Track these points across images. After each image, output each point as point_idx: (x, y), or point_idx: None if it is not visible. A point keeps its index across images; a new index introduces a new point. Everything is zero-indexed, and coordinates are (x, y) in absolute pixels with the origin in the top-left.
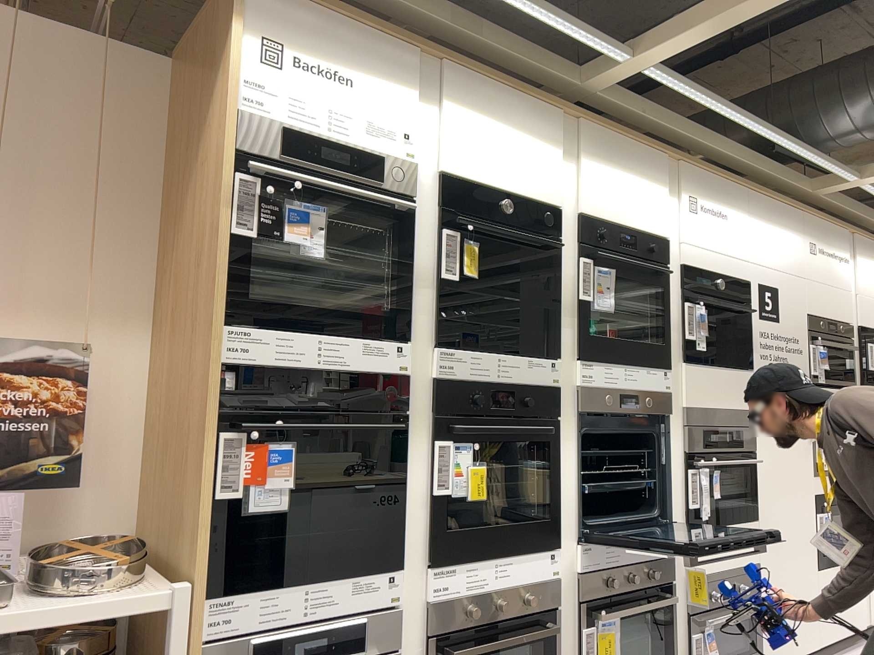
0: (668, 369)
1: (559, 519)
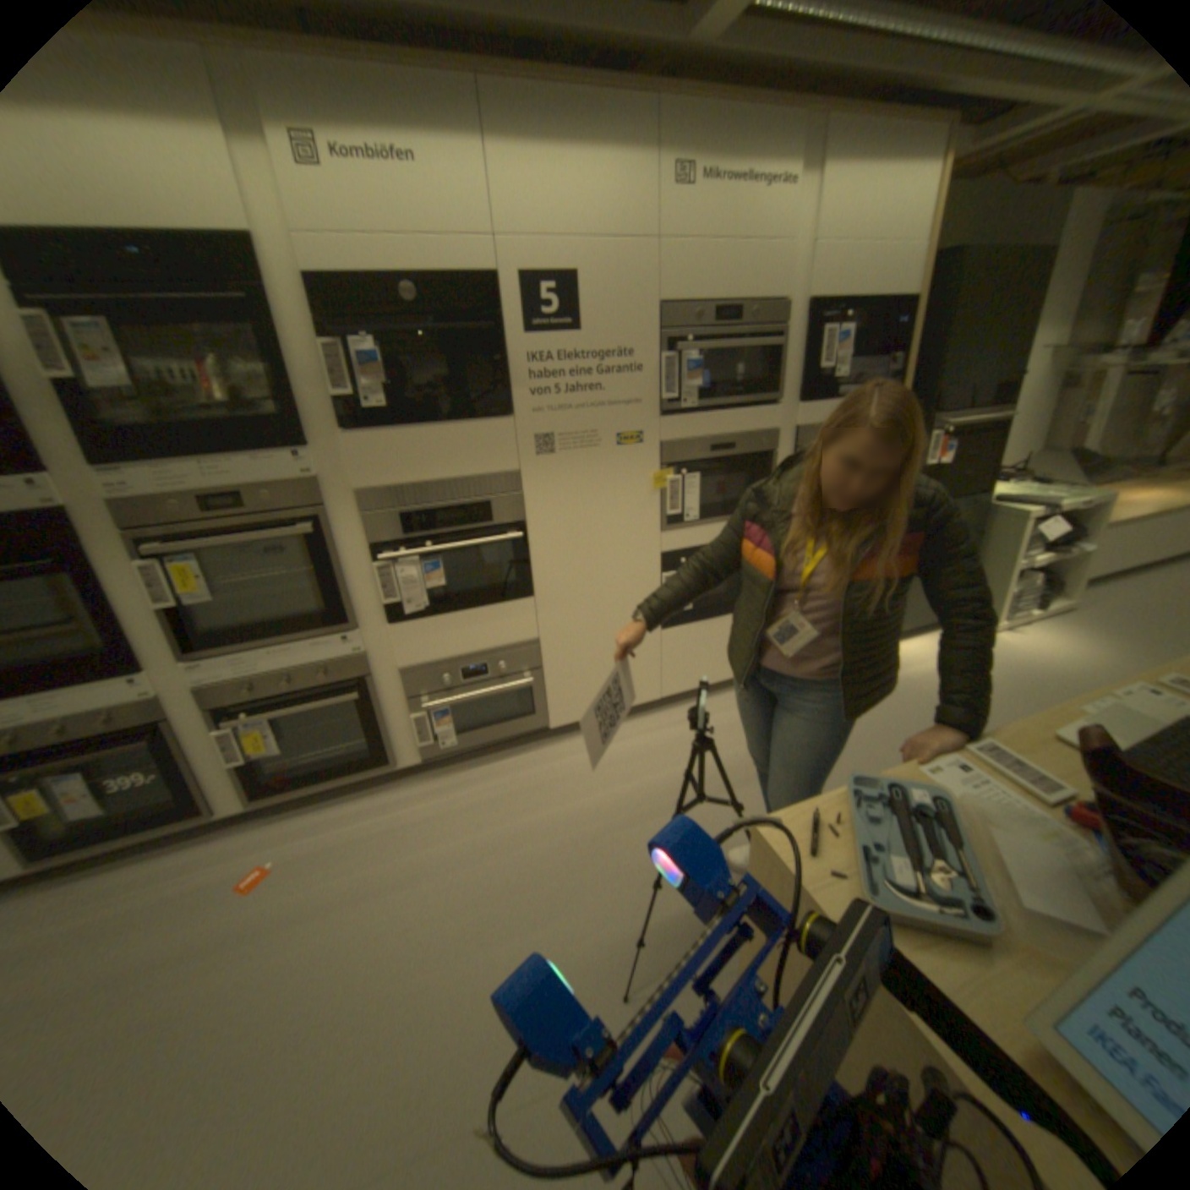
0: (301, 446)
1: (122, 649)
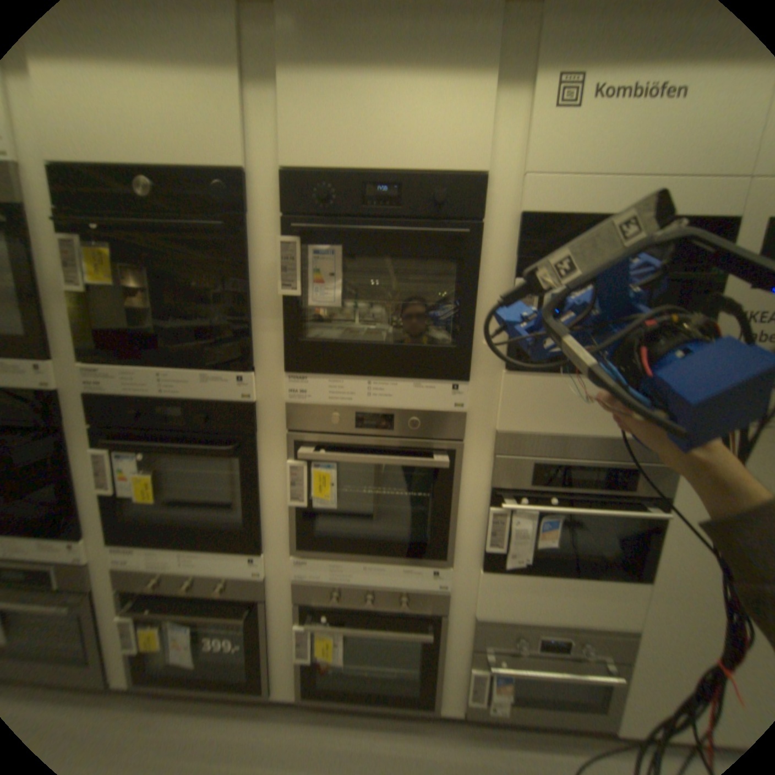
0: (465, 380)
1: (256, 533)
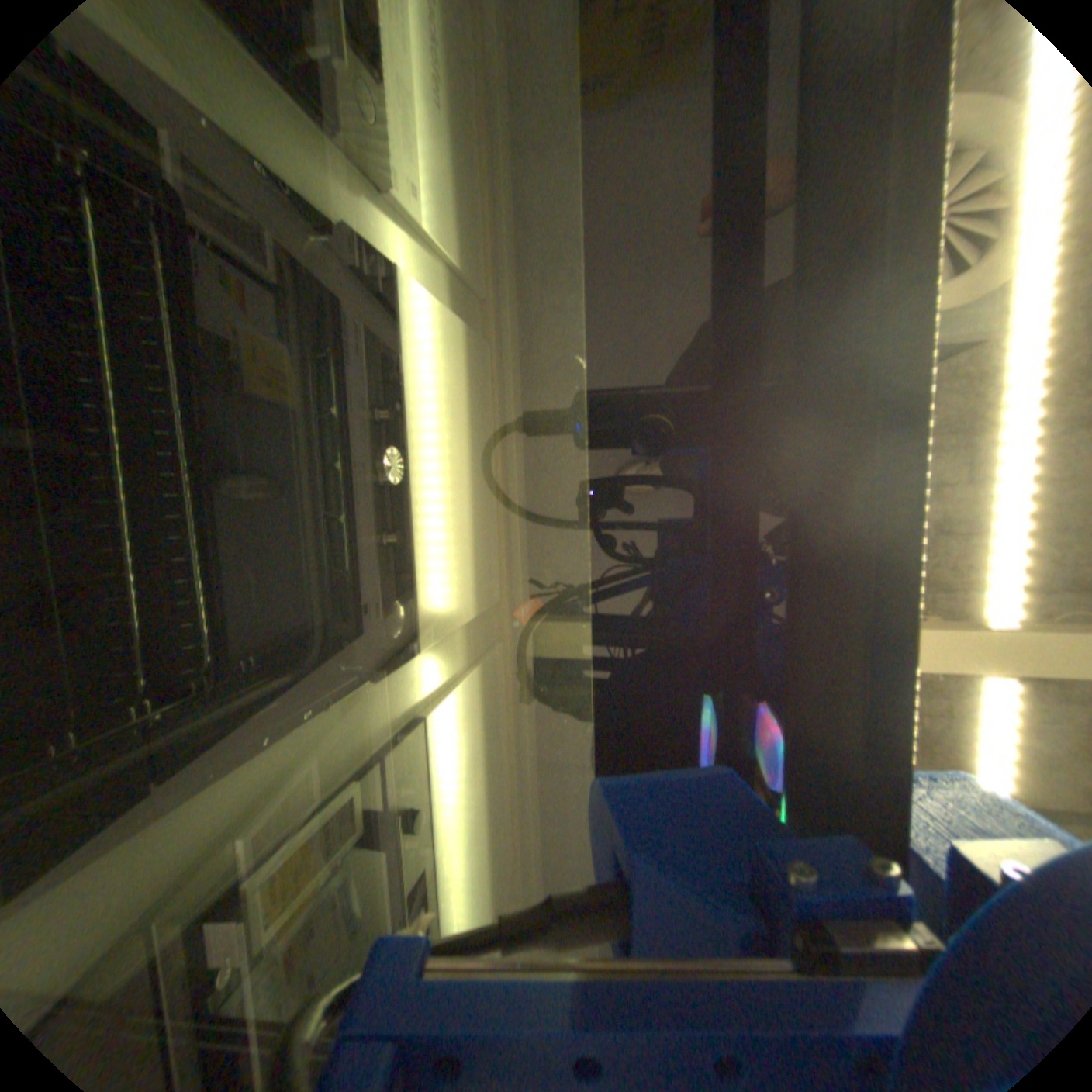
0: None
1: None
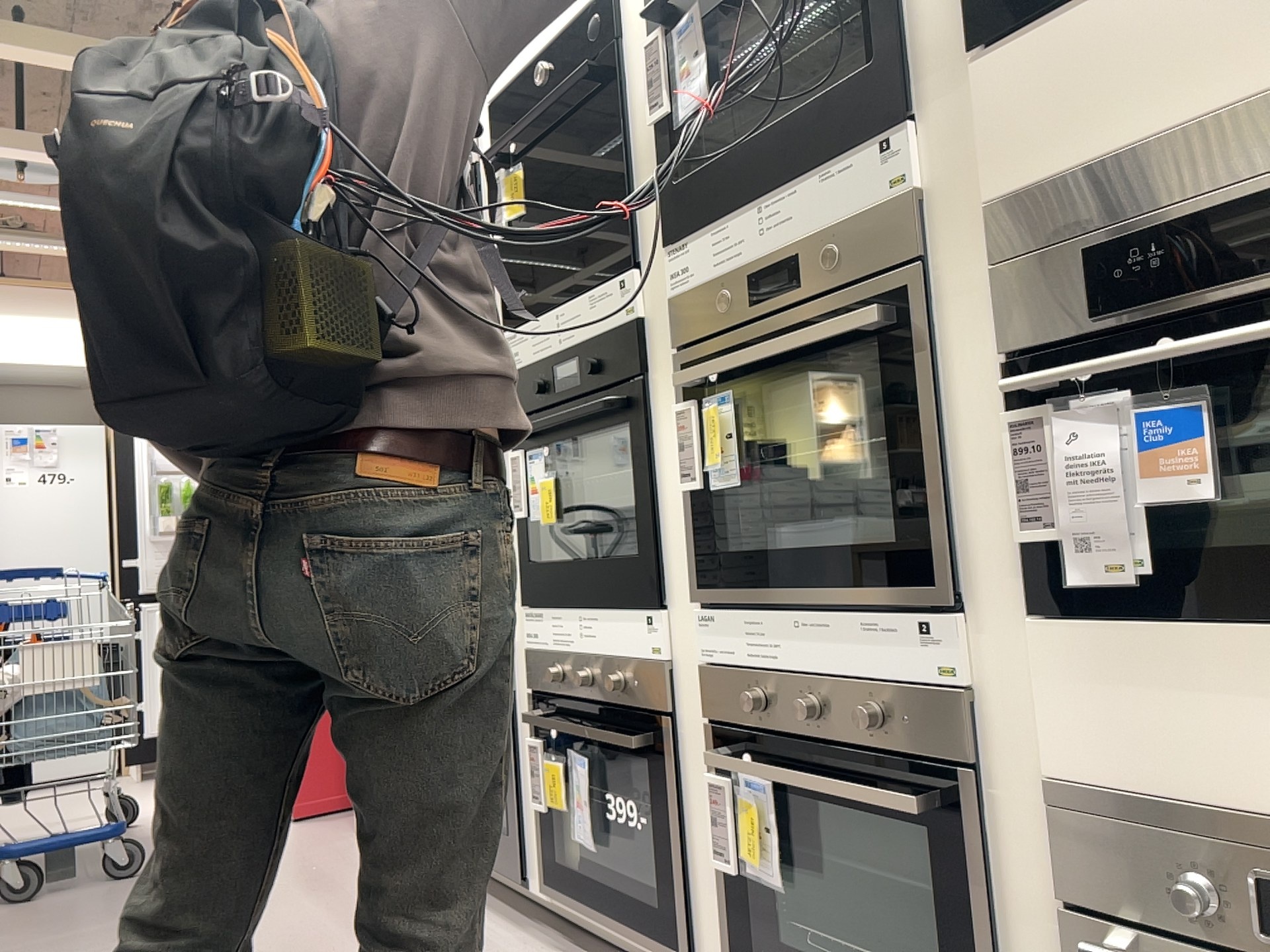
0: (900, 120)
1: (652, 557)
